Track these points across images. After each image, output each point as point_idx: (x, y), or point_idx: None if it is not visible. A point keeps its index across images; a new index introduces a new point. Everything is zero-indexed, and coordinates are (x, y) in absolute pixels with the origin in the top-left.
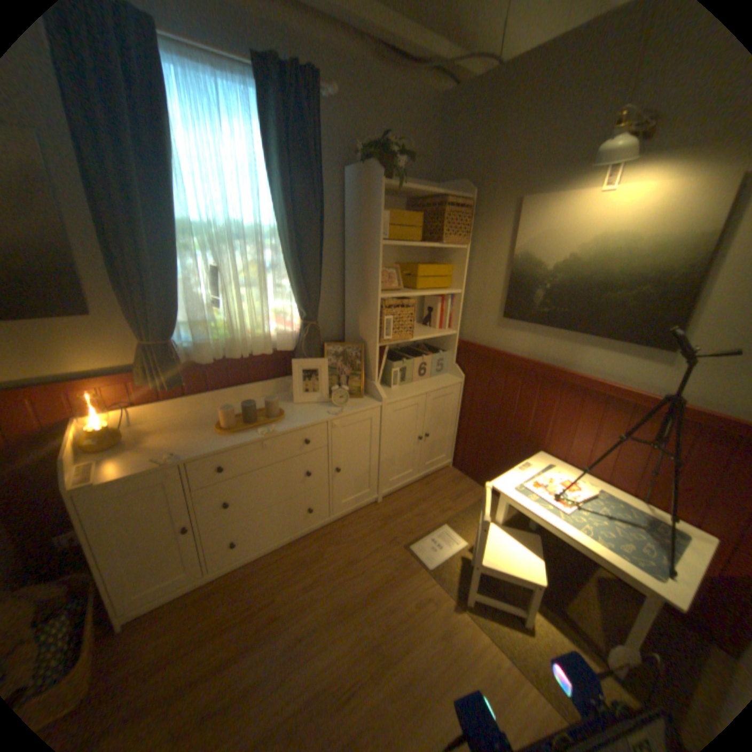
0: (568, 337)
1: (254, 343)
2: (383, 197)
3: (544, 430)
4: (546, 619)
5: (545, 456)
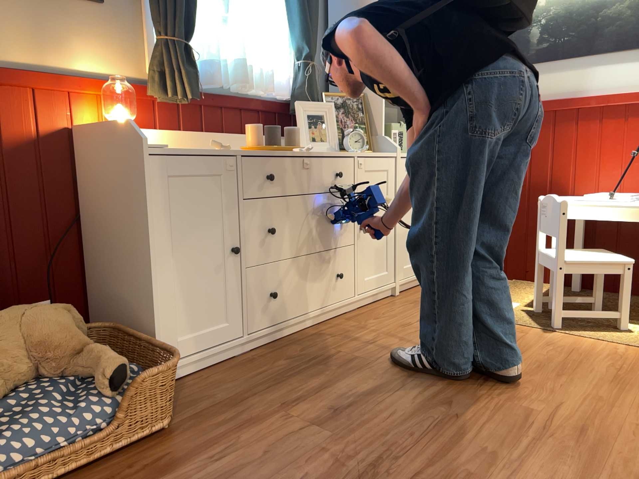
0: (571, 65)
1: (252, 82)
2: None
3: (565, 171)
4: (633, 323)
5: (572, 197)
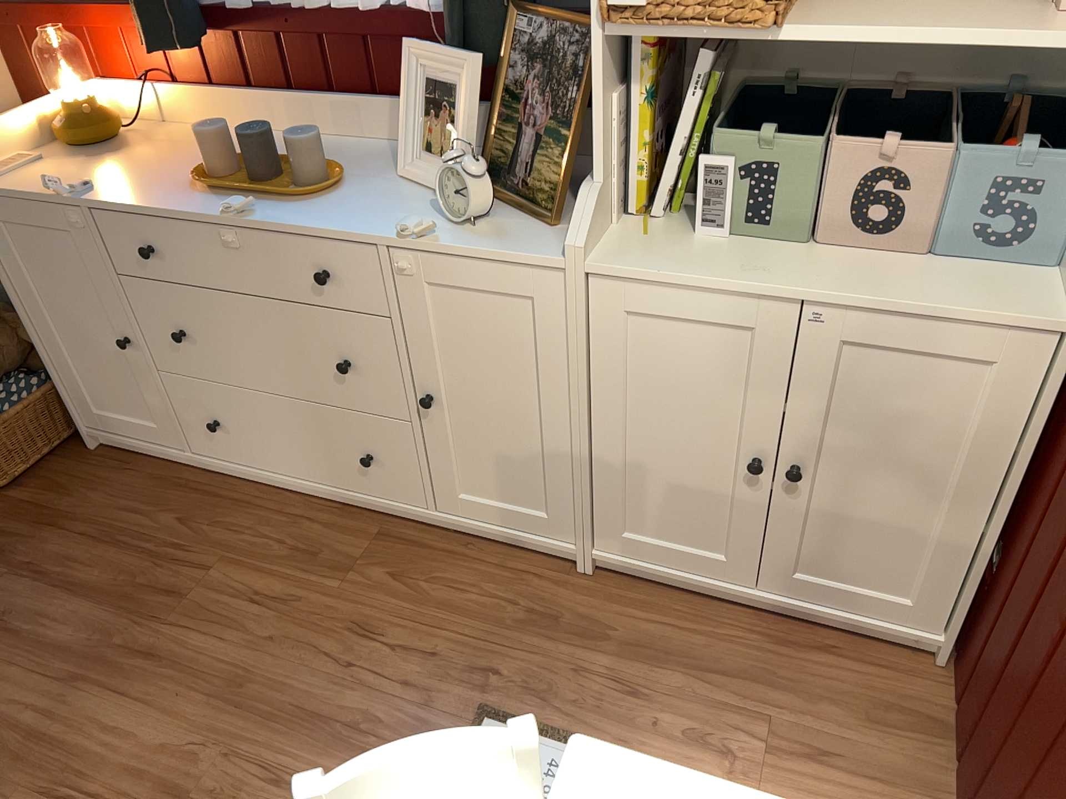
0: None
1: None
2: None
3: None
4: None
5: None
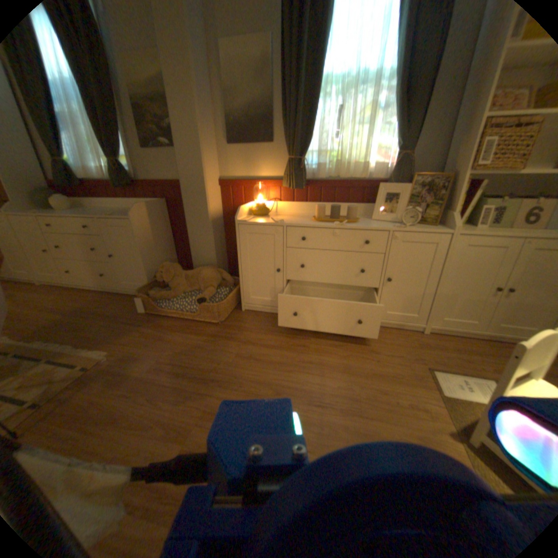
0: None
1: (358, 170)
2: None
3: None
4: None
5: None
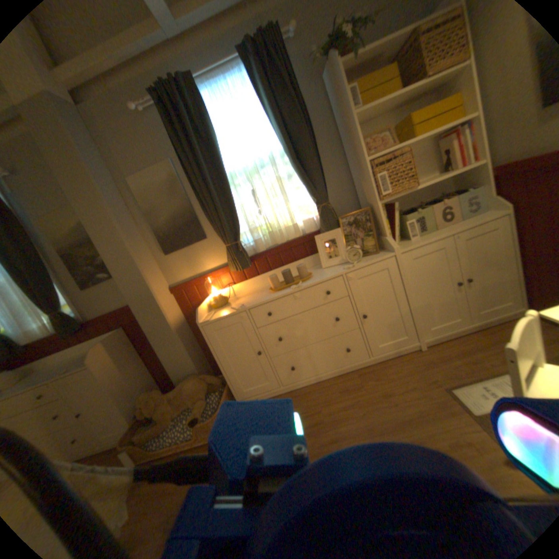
0: None
1: (290, 231)
2: (343, 72)
3: None
4: None
5: None
